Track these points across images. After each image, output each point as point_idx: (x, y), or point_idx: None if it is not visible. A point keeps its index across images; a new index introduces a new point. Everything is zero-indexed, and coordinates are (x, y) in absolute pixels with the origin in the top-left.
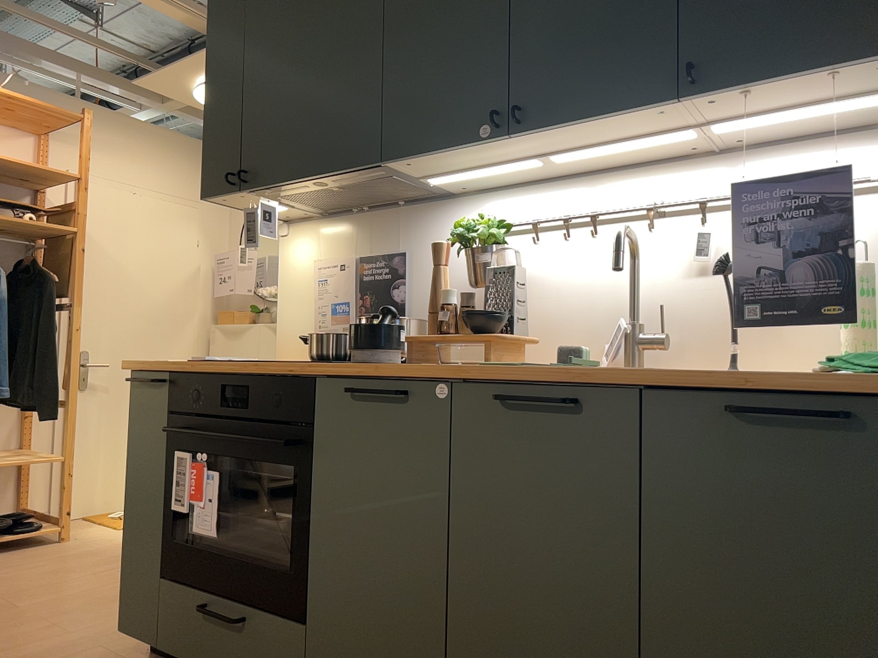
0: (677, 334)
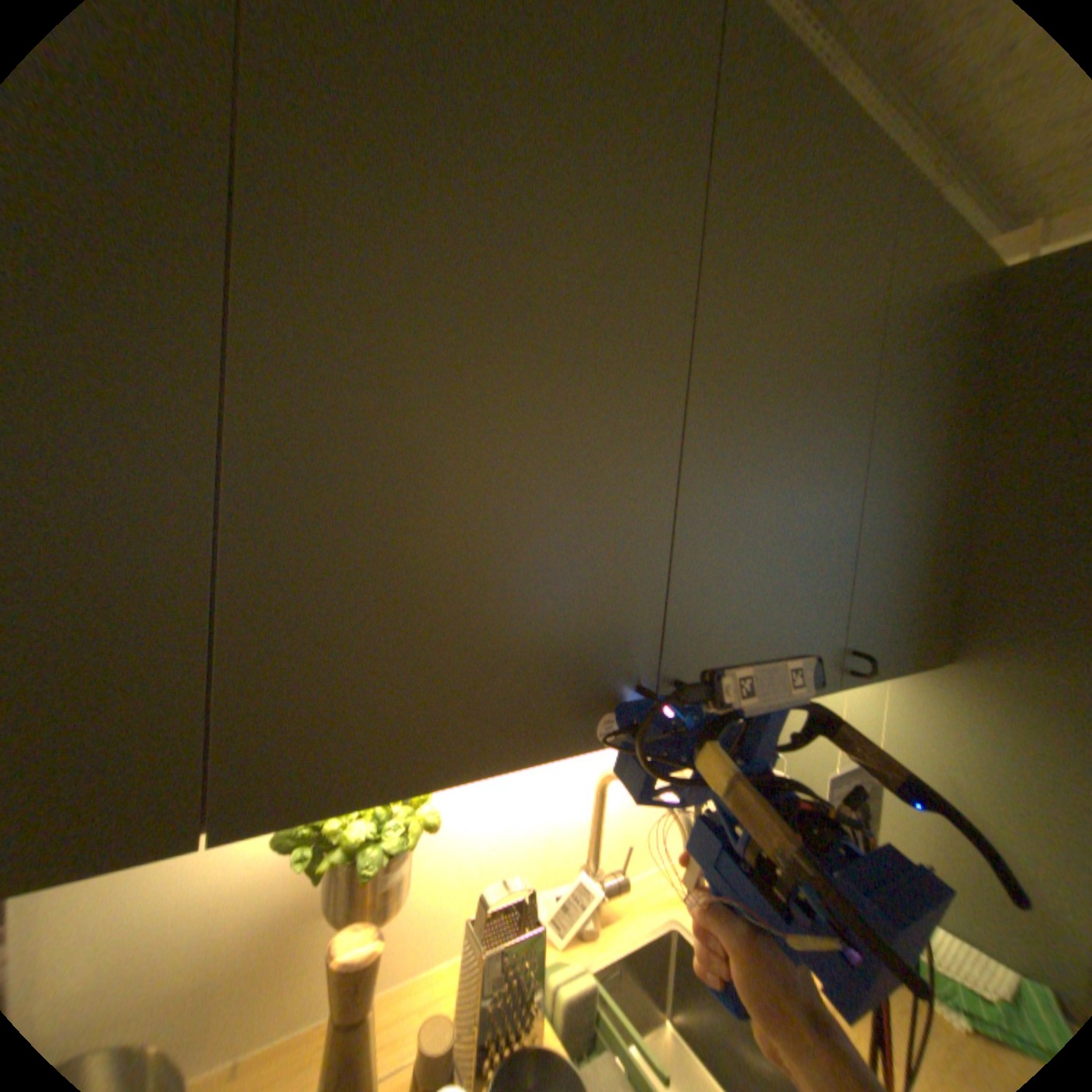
0: (610, 852)
